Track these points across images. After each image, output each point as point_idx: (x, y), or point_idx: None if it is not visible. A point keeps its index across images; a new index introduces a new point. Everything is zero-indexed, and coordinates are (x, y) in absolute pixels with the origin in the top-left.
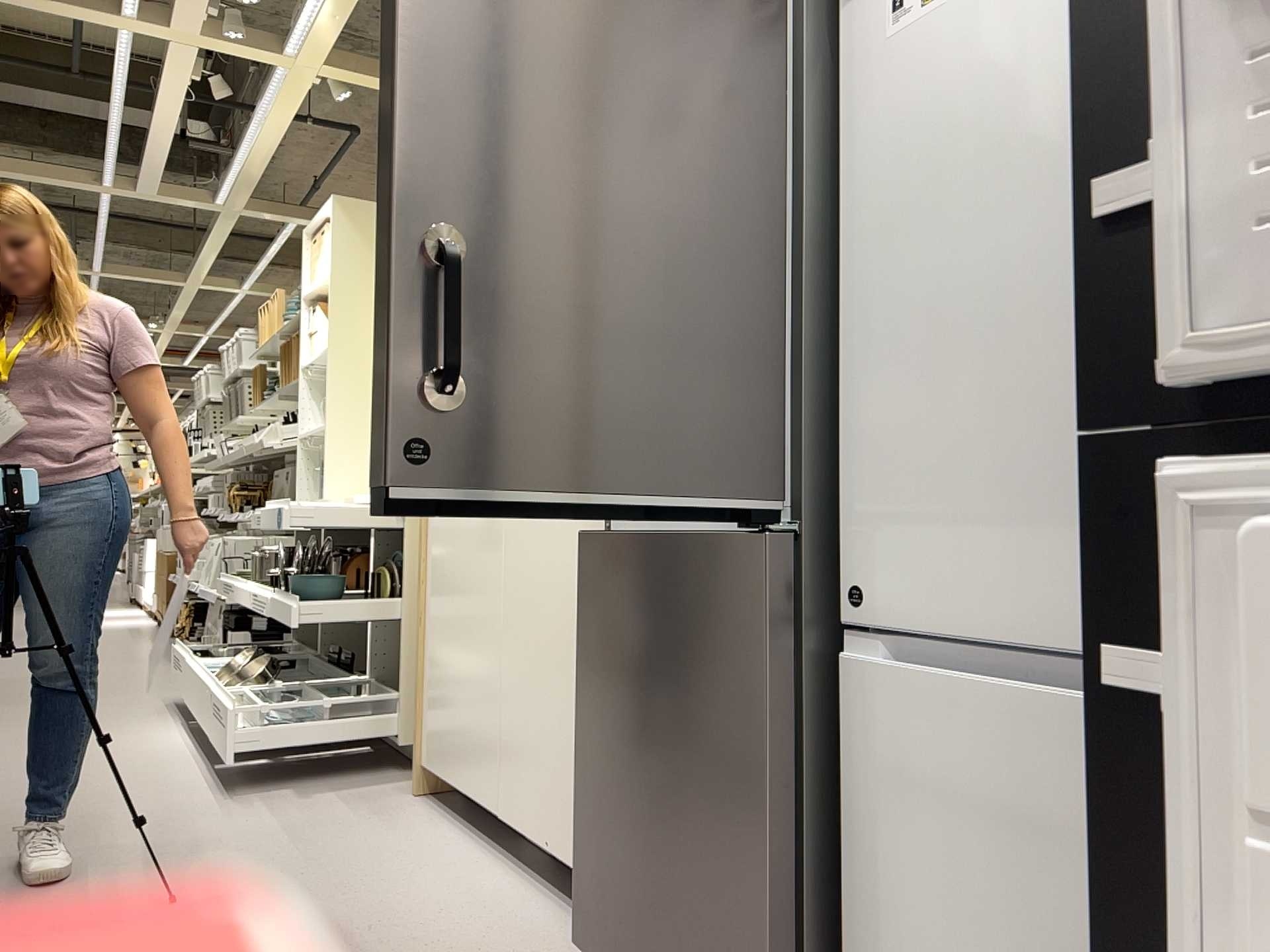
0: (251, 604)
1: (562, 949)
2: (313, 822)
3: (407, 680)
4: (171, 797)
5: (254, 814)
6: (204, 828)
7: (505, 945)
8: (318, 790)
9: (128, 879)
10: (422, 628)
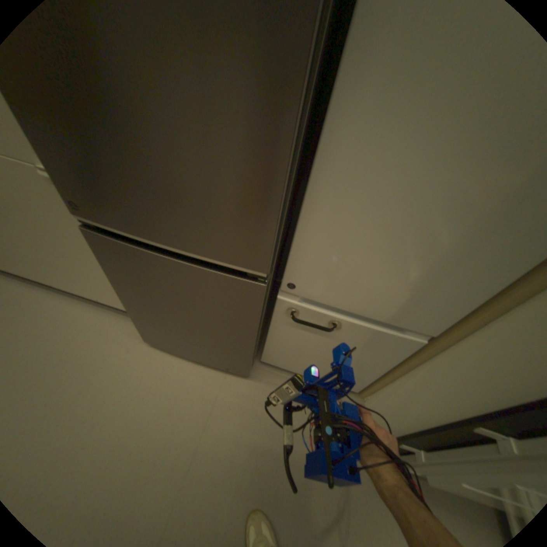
0: None
1: (133, 336)
2: None
3: None
4: None
5: None
6: None
7: (110, 346)
8: None
9: None
10: None
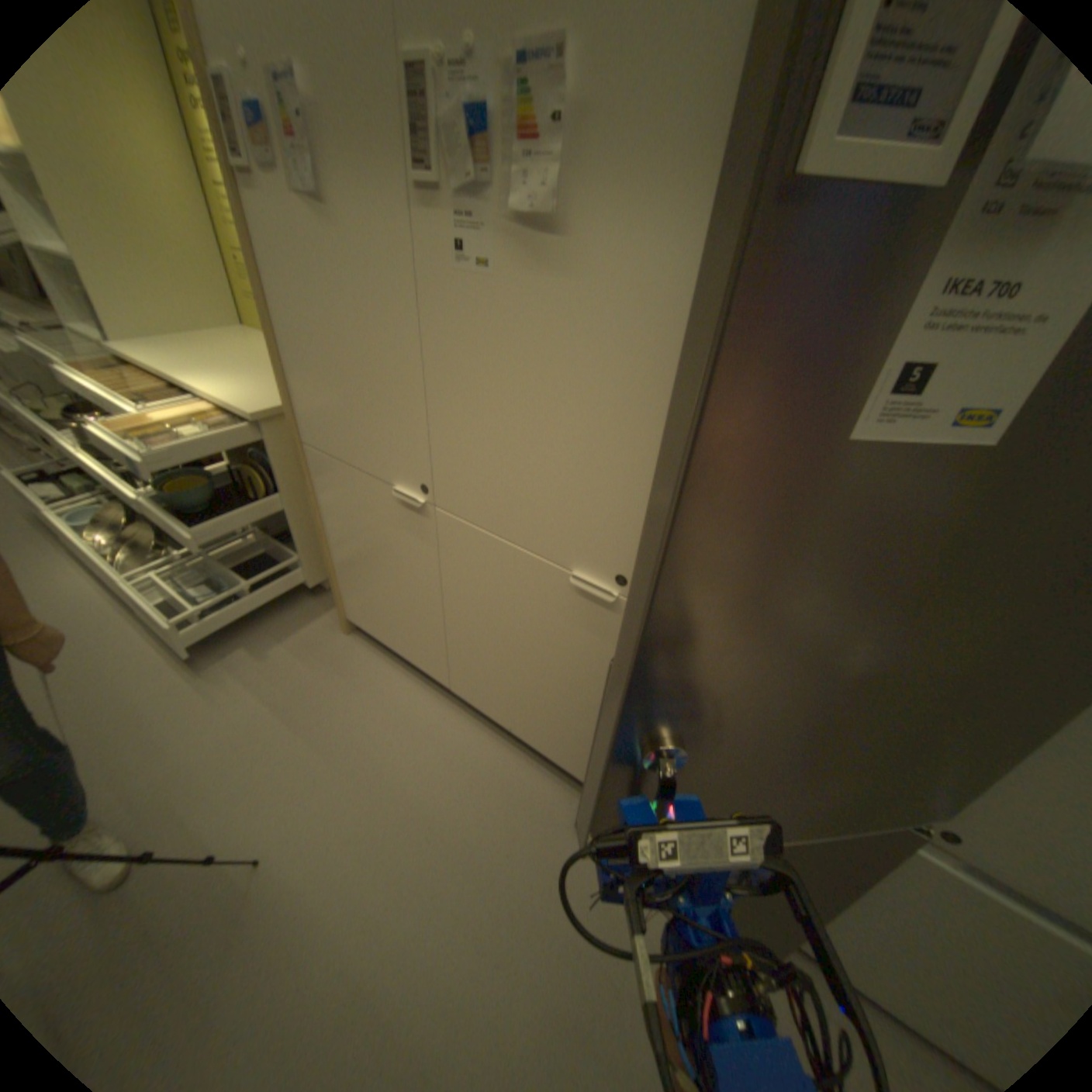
0: (100, 479)
1: (552, 809)
2: (291, 695)
3: (303, 548)
4: (140, 688)
5: (234, 695)
6: (204, 730)
7: (519, 818)
8: (265, 644)
9: (187, 834)
10: (324, 540)
